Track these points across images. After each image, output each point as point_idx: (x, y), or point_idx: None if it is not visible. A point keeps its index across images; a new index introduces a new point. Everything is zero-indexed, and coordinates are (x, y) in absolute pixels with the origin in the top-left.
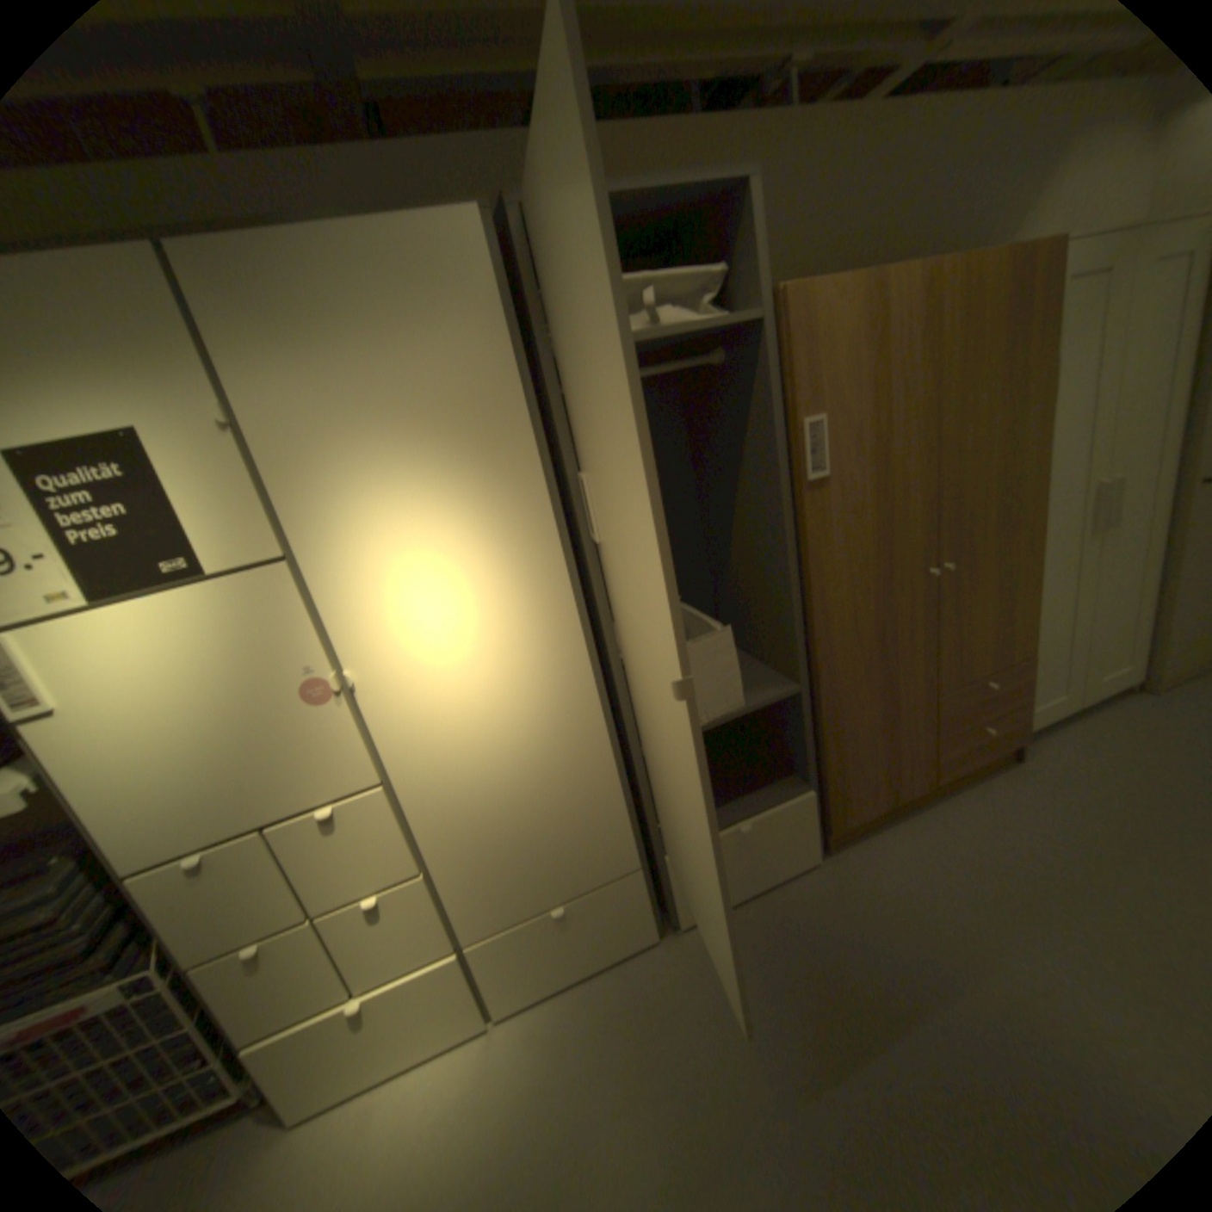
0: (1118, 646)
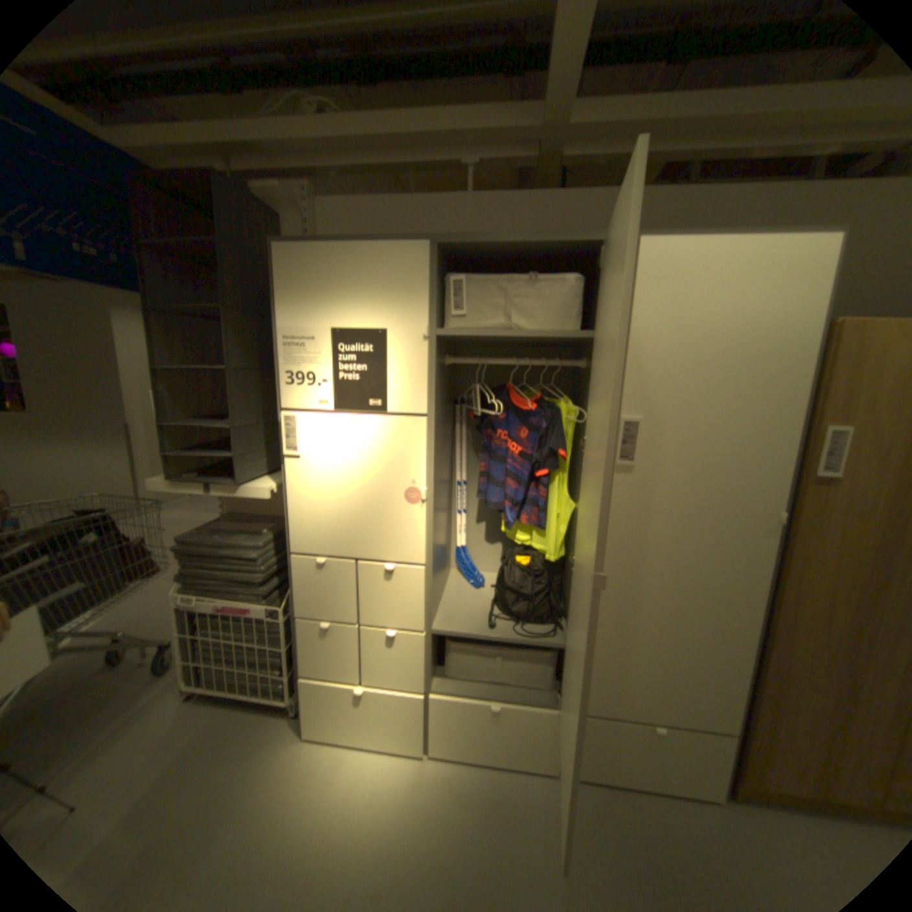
0: None
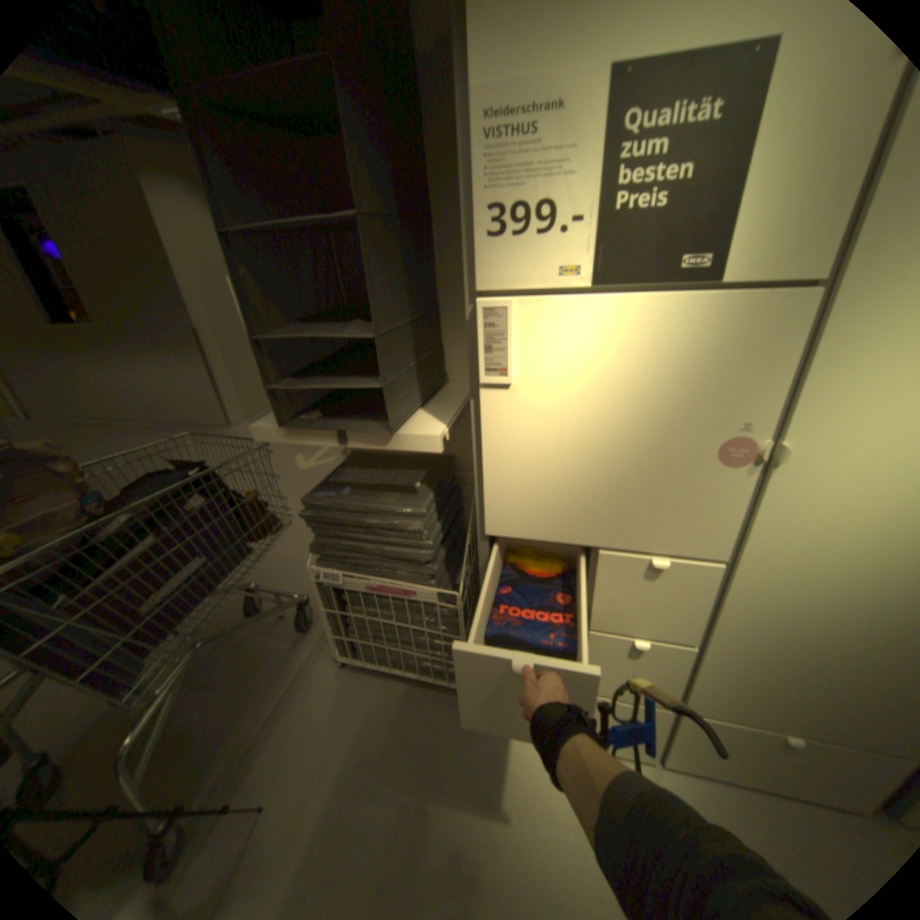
0: None
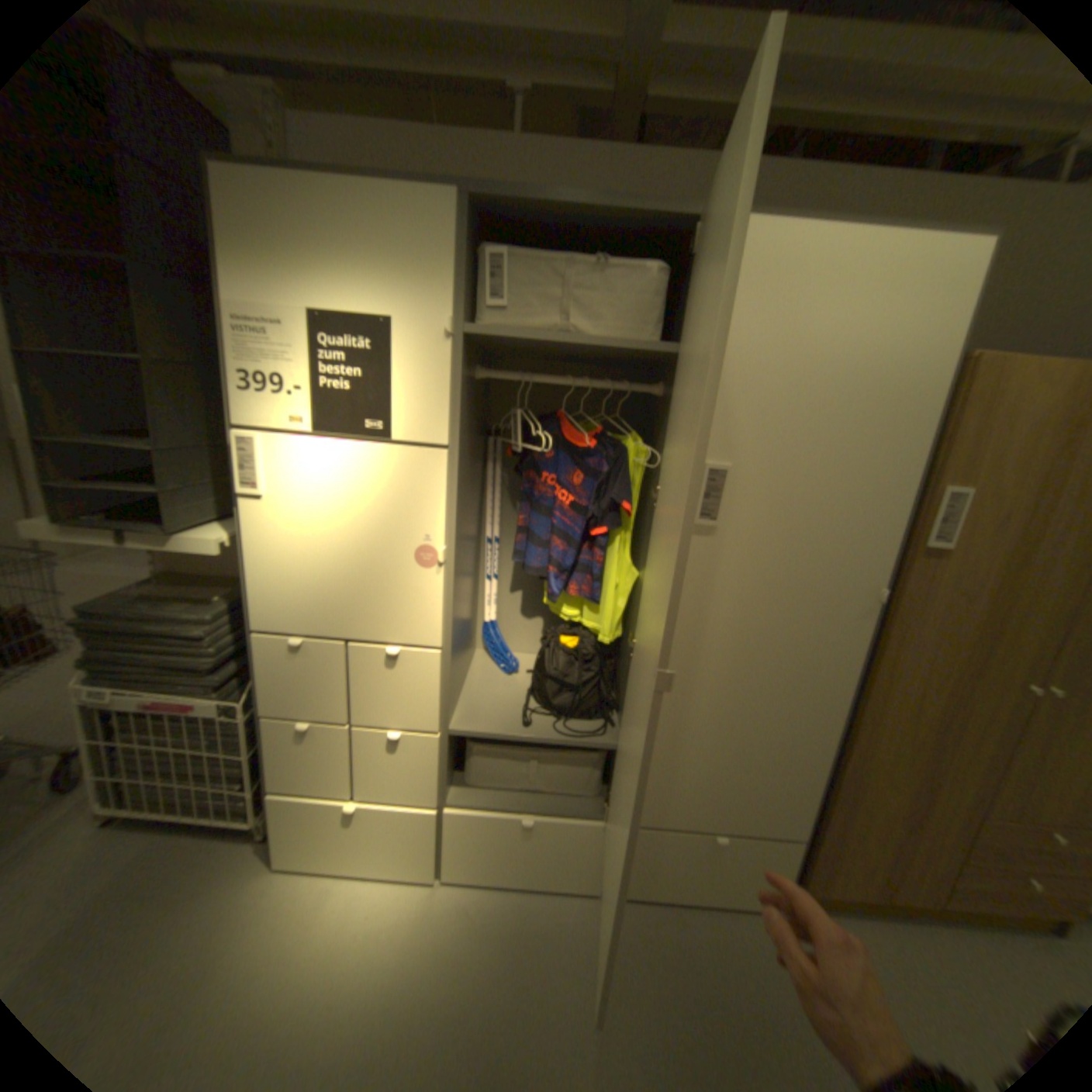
0: None
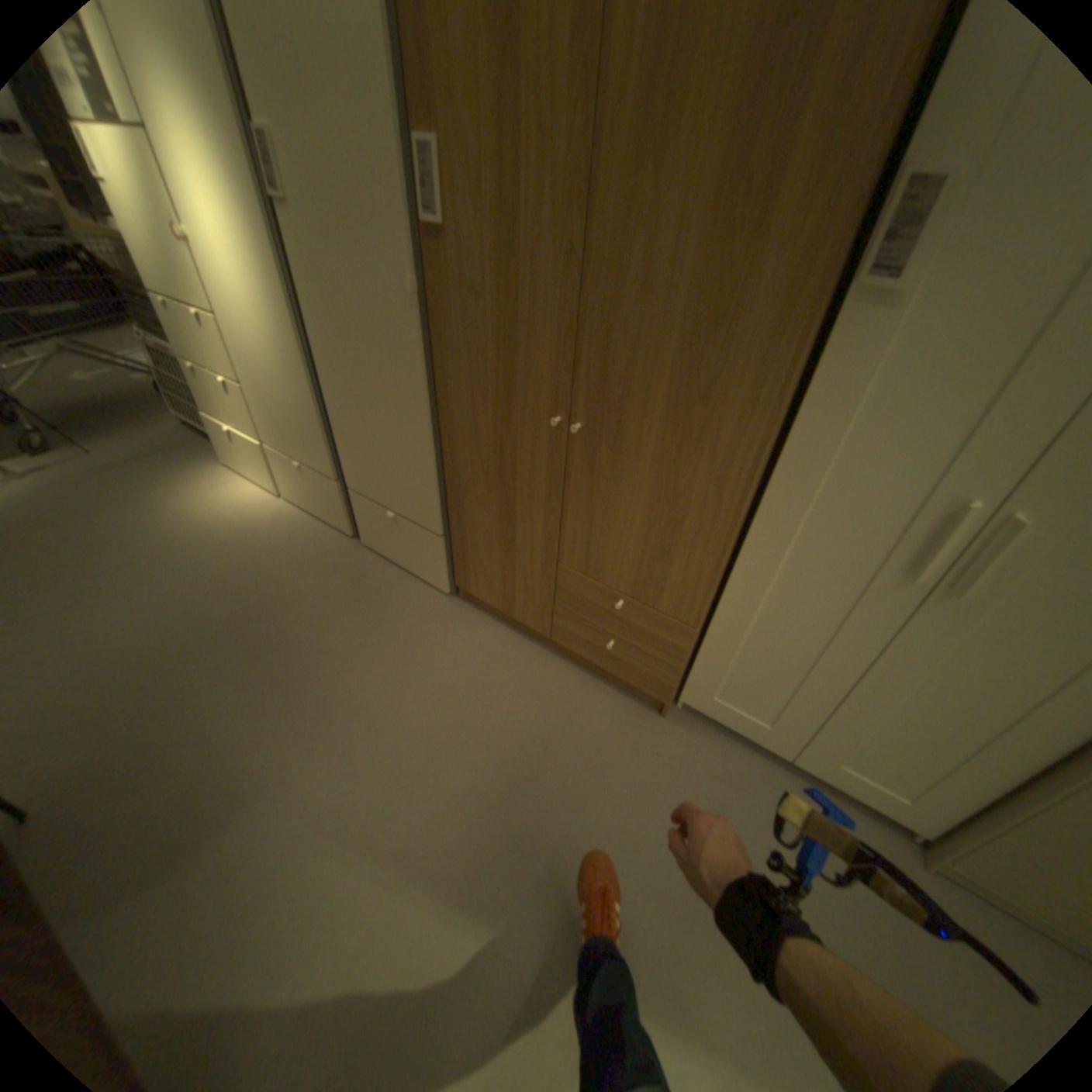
0: (904, 759)
